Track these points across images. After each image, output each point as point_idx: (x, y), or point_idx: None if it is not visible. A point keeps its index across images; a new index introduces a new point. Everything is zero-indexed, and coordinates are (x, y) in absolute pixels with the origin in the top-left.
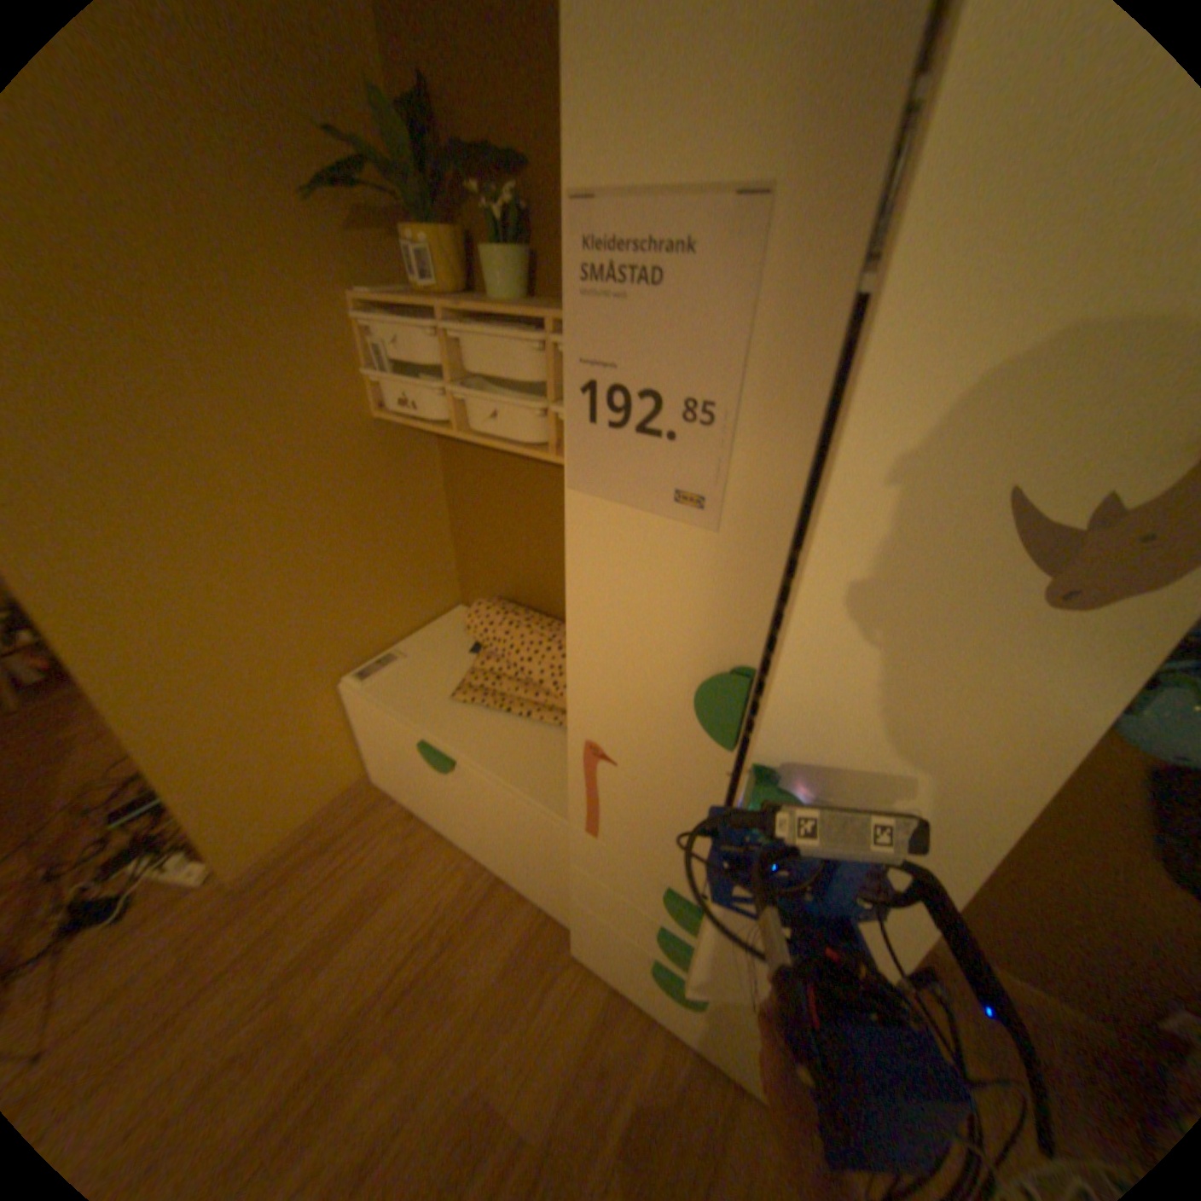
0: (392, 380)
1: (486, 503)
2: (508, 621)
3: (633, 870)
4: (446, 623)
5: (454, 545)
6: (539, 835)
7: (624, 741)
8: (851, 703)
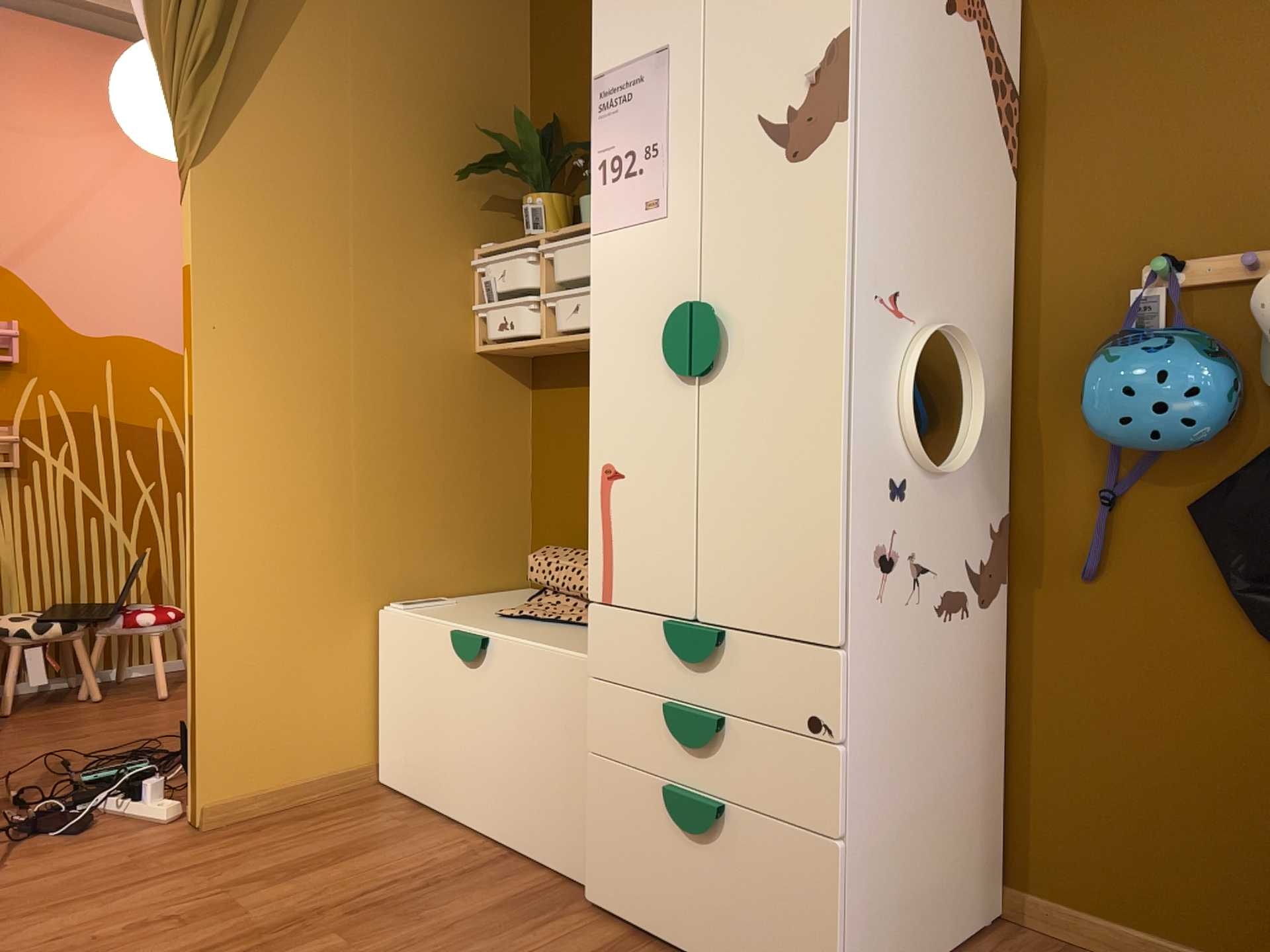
0: (494, 311)
1: (565, 444)
2: (570, 553)
3: (640, 629)
4: (502, 592)
5: (527, 510)
6: (560, 700)
7: (626, 443)
8: (746, 293)
